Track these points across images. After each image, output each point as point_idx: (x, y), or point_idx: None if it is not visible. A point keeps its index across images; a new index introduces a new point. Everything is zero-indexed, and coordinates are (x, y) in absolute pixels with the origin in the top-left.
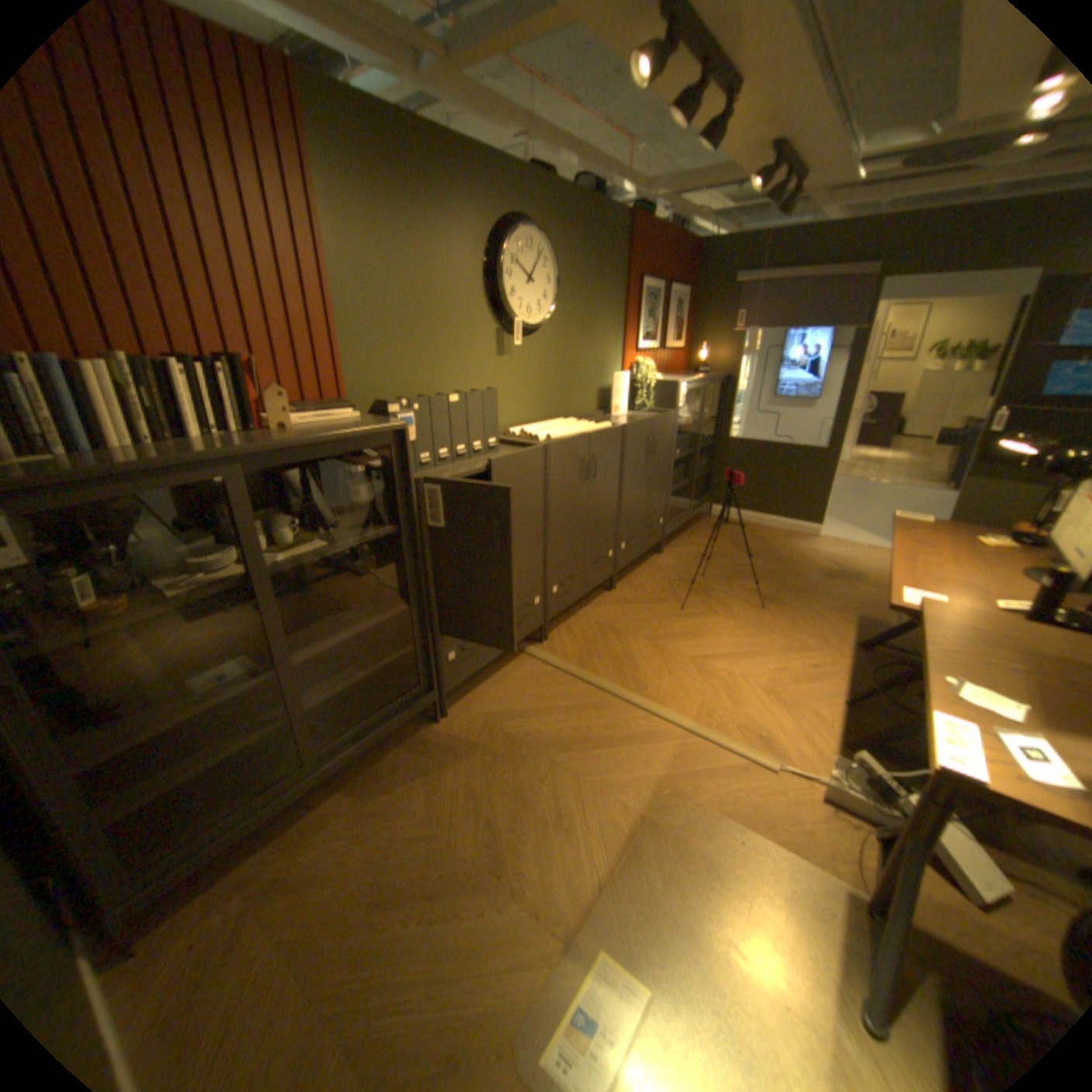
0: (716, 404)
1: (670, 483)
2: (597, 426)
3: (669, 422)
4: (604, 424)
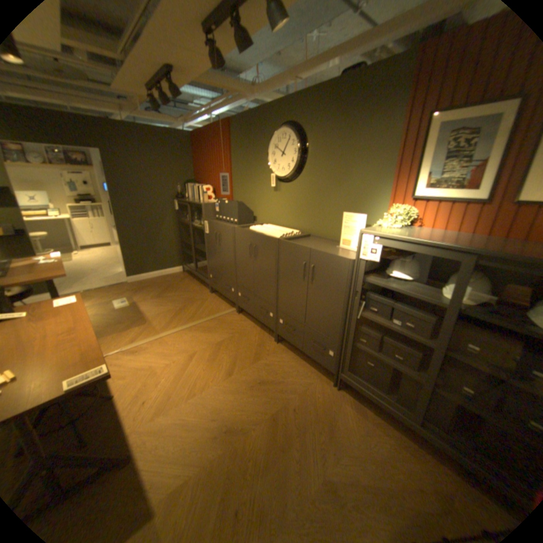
0: None
1: (351, 332)
2: (272, 234)
3: (339, 265)
4: (277, 235)
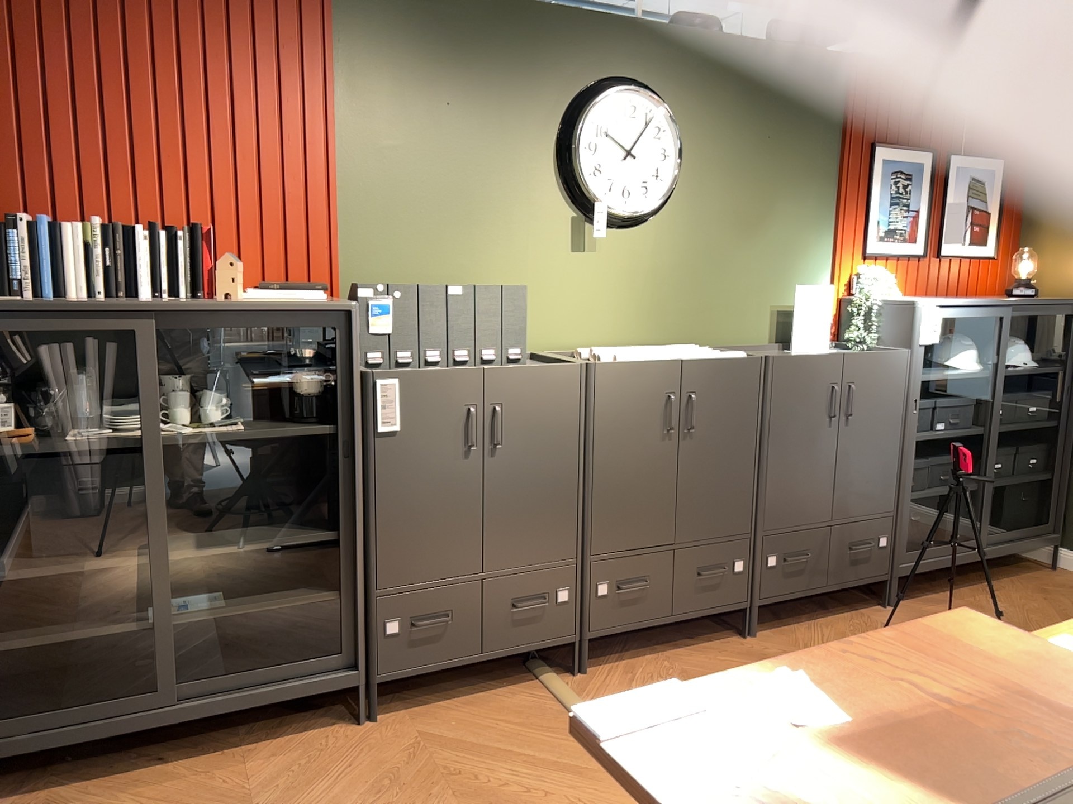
0: (1063, 355)
1: (910, 476)
2: (717, 353)
3: (894, 367)
4: (732, 352)
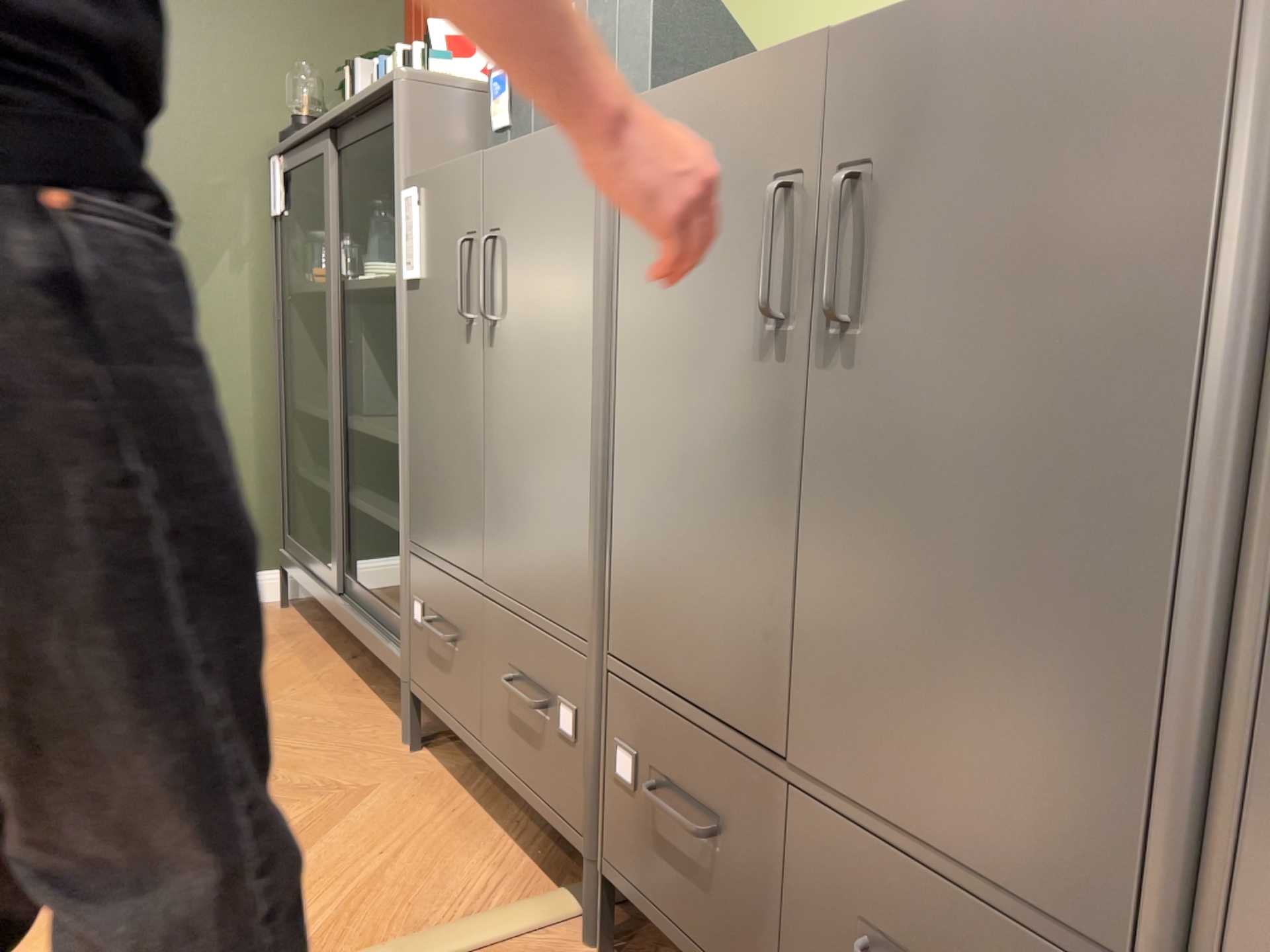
0: None
1: None
2: None
3: None
4: None
